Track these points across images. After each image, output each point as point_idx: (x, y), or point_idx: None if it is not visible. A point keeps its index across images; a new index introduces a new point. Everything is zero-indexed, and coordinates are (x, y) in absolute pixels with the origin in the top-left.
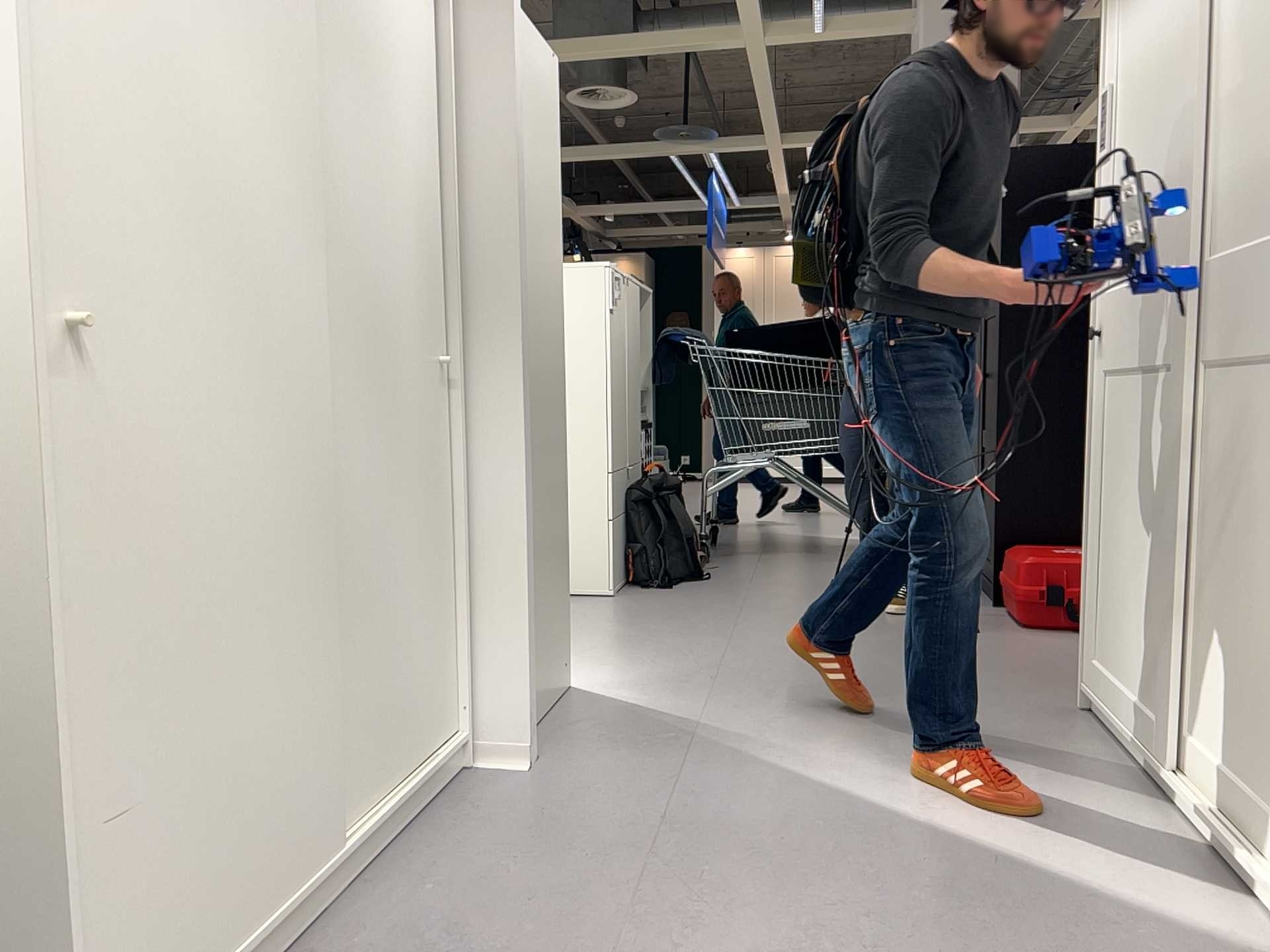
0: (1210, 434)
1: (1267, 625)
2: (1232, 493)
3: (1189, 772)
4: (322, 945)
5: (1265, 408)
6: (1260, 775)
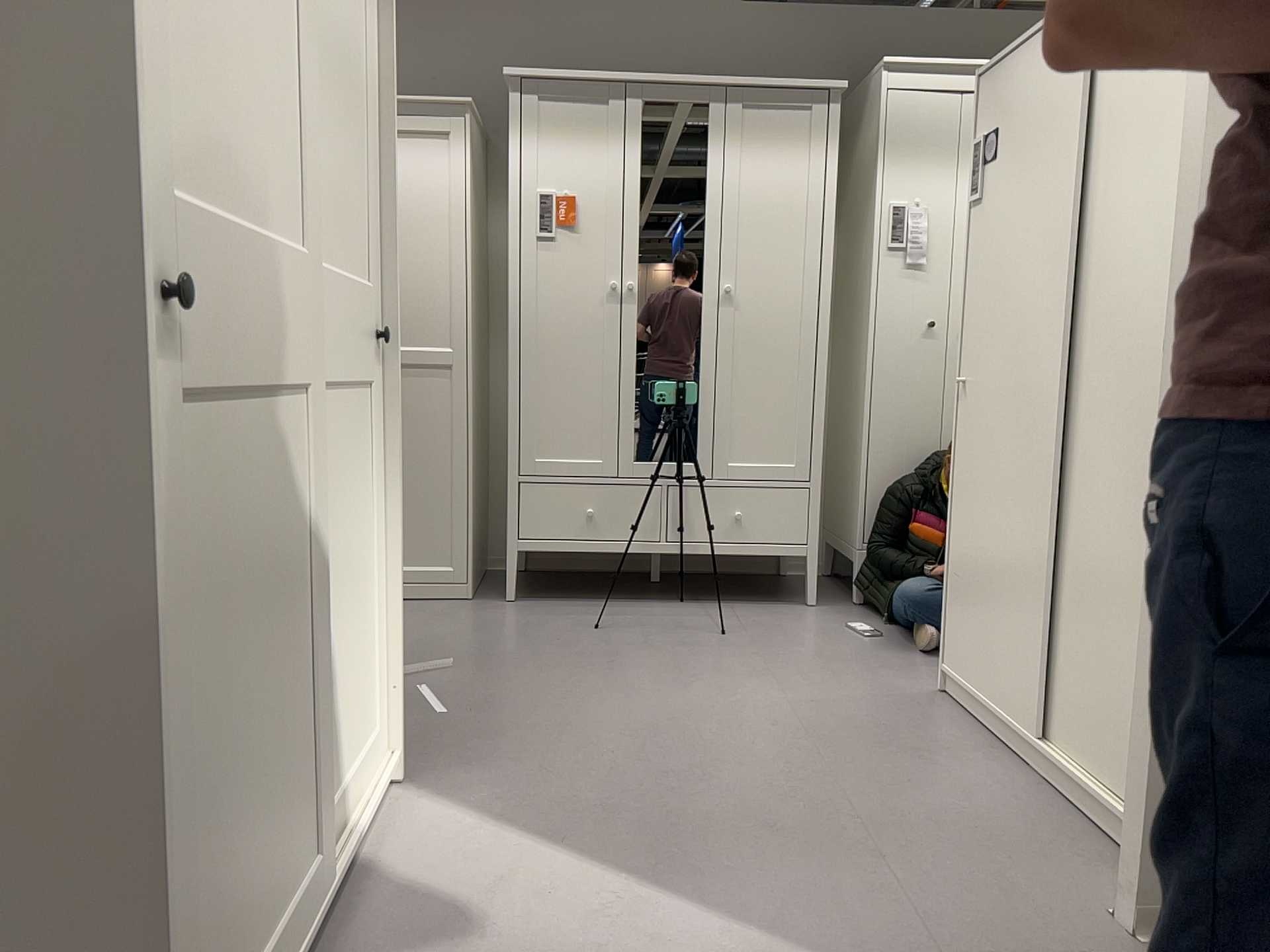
0: (311, 474)
1: (355, 613)
2: (331, 524)
3: (324, 857)
4: (995, 756)
5: (345, 433)
6: (359, 737)
